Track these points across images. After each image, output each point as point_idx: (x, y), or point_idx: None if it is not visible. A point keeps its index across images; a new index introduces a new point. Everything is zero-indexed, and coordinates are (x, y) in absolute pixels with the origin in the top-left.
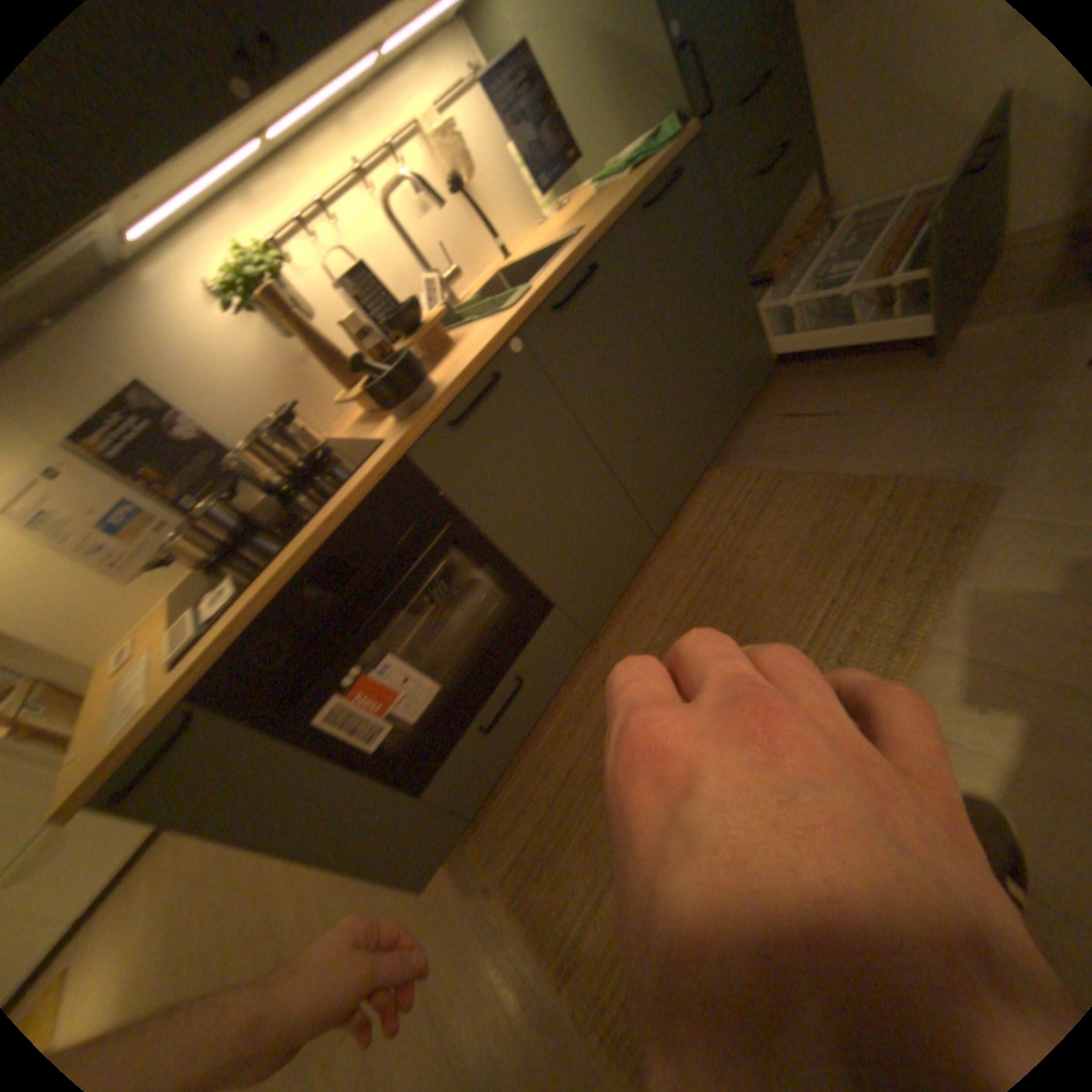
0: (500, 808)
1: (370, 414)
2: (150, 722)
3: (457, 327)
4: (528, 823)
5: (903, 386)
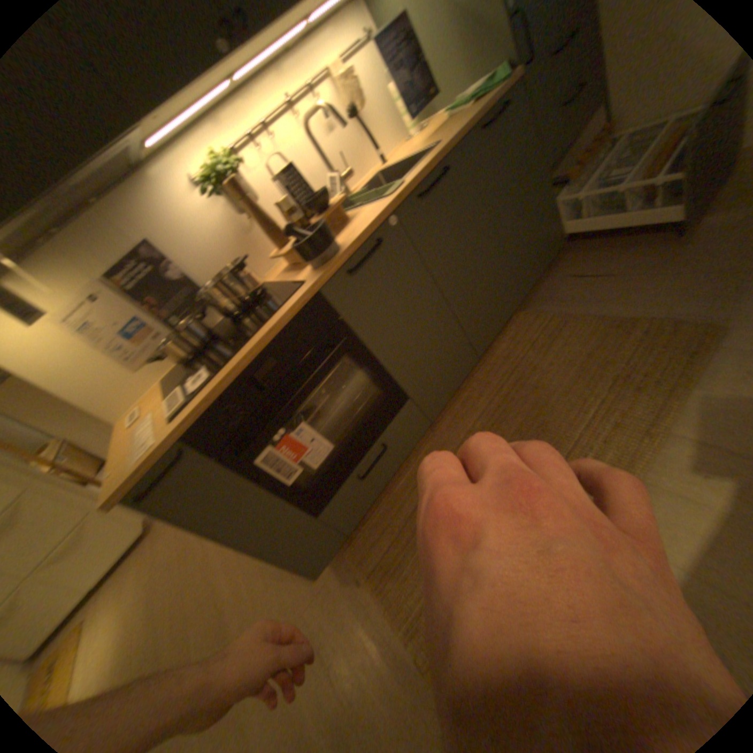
0: (367, 530)
1: (293, 266)
2: (159, 452)
3: (351, 209)
4: (386, 540)
5: (659, 256)
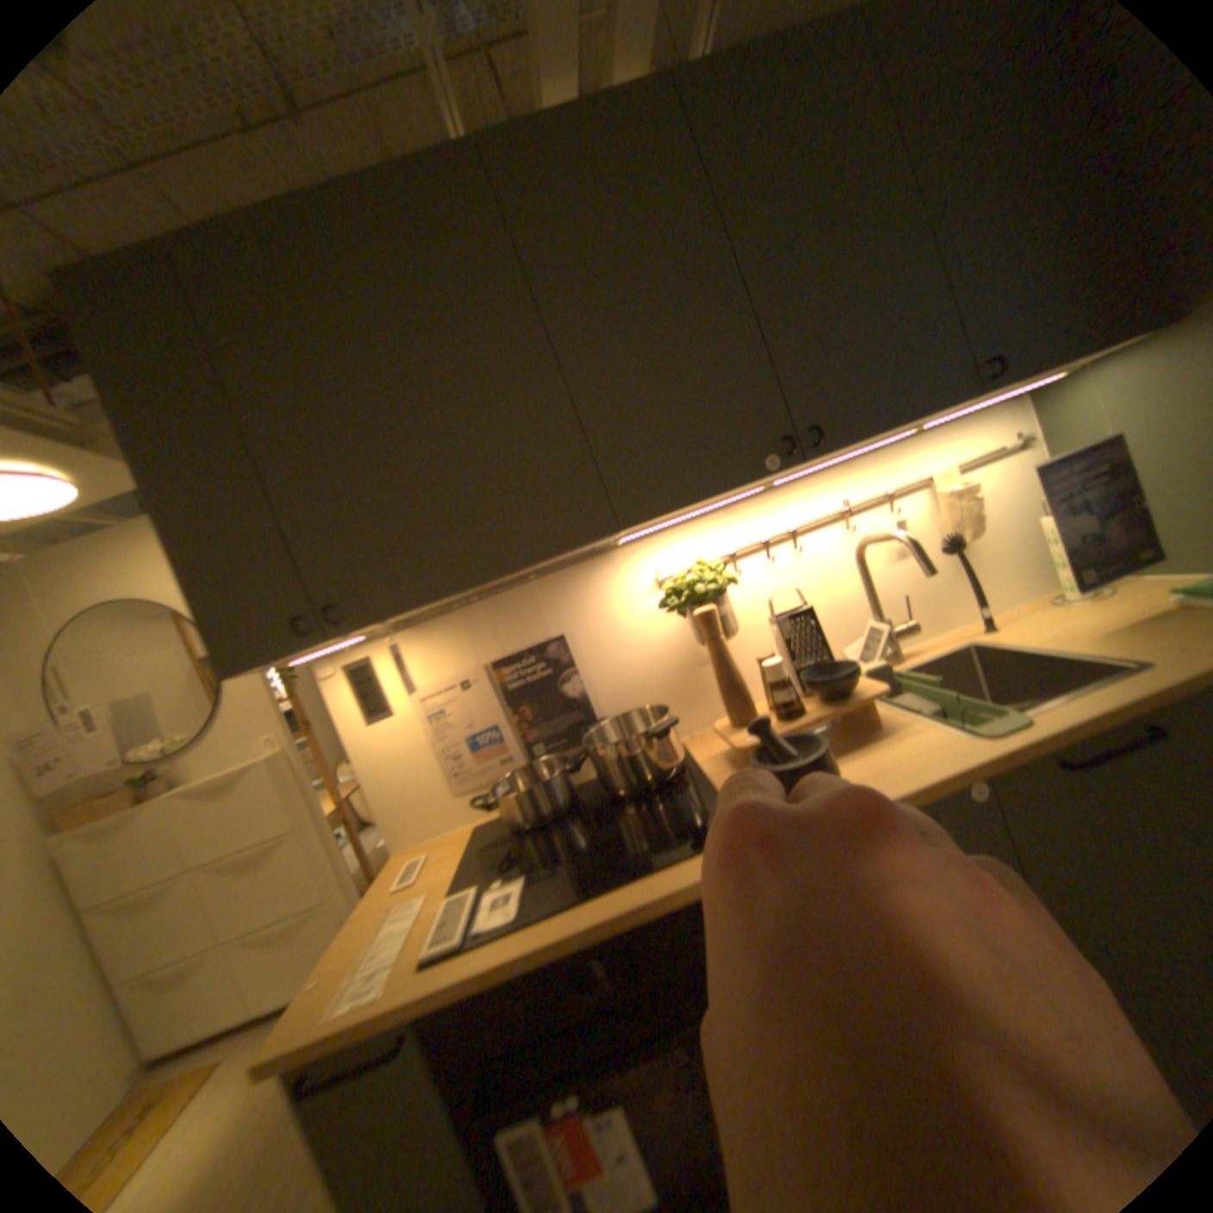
0: None
1: (743, 762)
2: (369, 1030)
3: (893, 707)
4: None
5: None
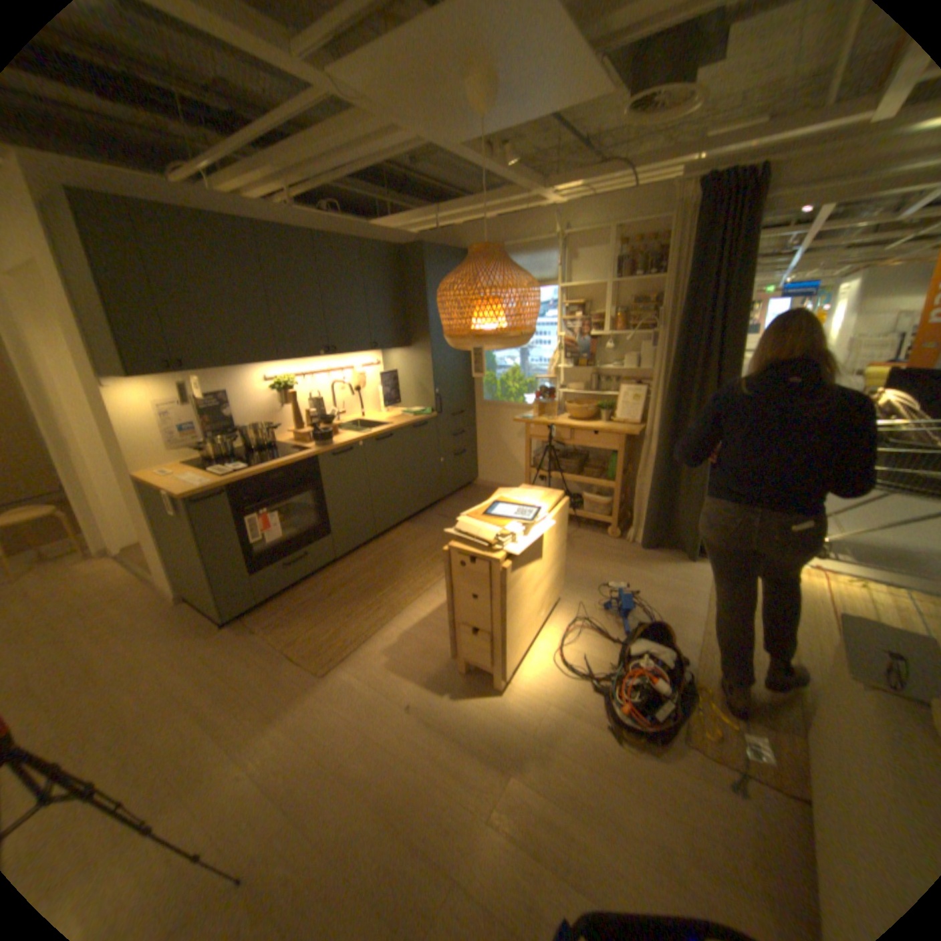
0: (266, 612)
1: (296, 442)
2: (213, 487)
3: (338, 431)
4: (280, 615)
5: None
